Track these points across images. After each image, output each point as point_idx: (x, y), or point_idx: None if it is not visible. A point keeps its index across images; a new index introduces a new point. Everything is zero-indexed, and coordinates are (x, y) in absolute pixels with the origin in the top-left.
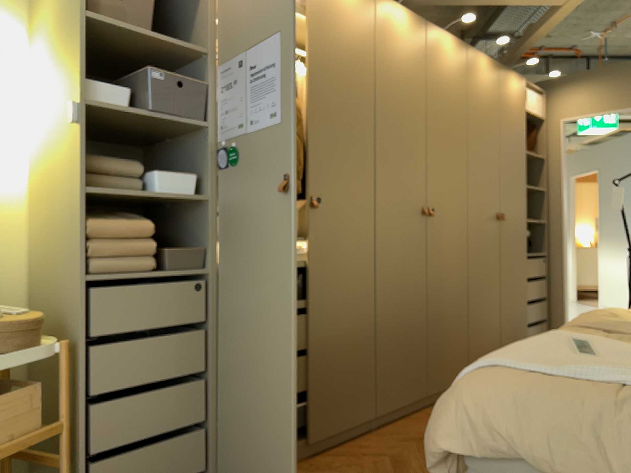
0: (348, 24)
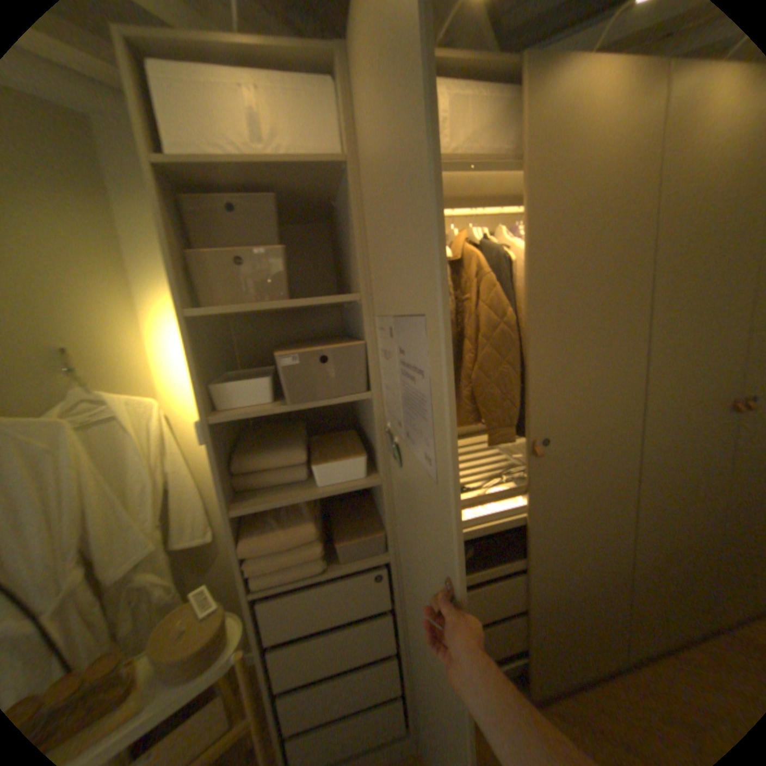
0: (615, 149)
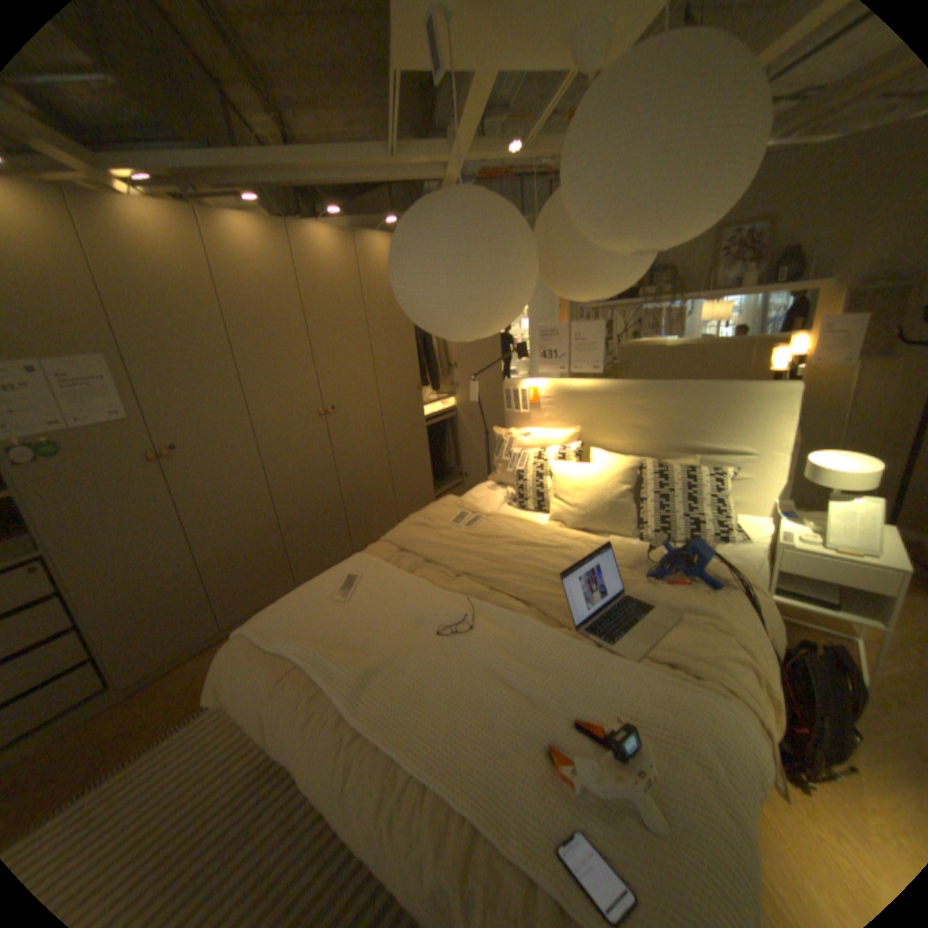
0: (167, 256)
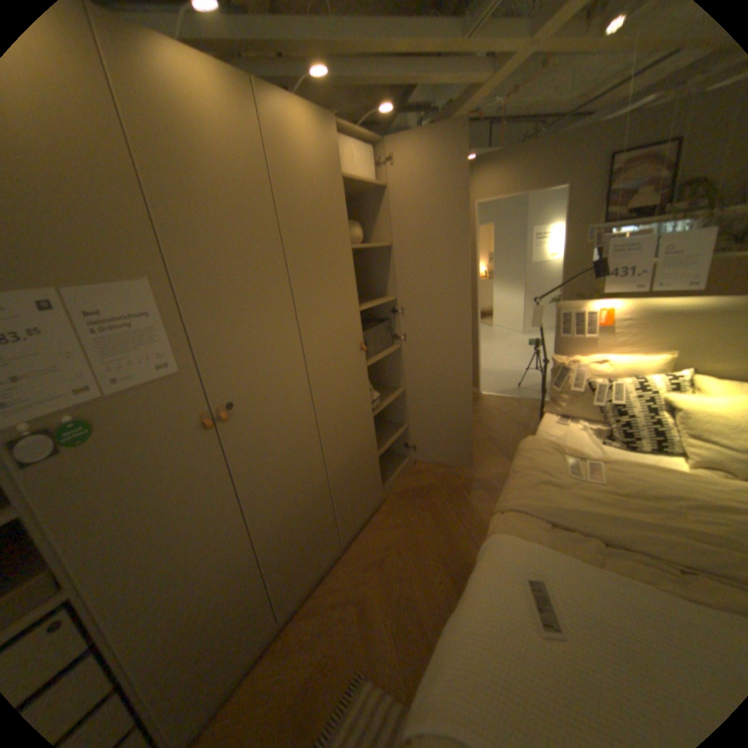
0: (224, 142)
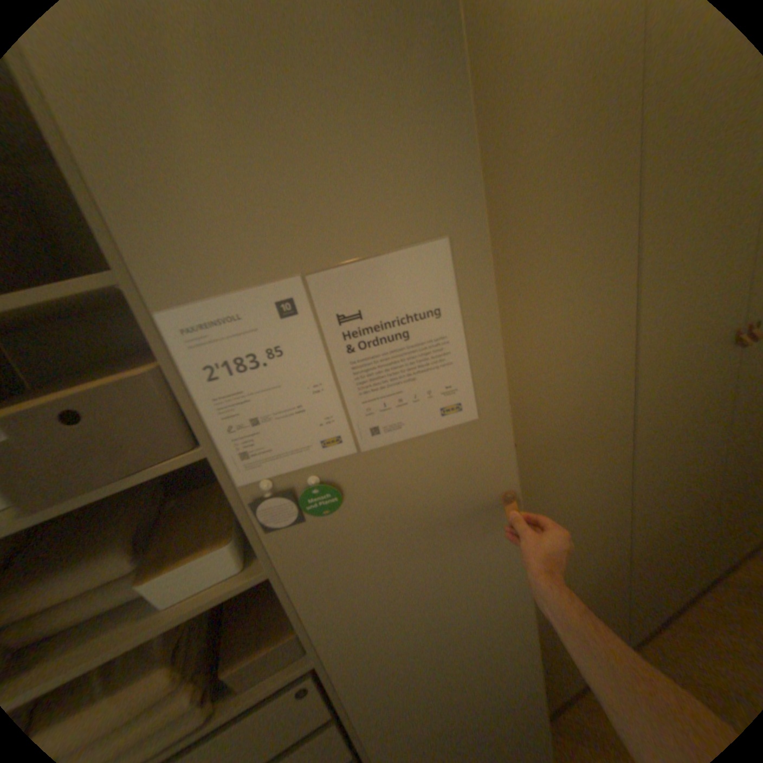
0: None
